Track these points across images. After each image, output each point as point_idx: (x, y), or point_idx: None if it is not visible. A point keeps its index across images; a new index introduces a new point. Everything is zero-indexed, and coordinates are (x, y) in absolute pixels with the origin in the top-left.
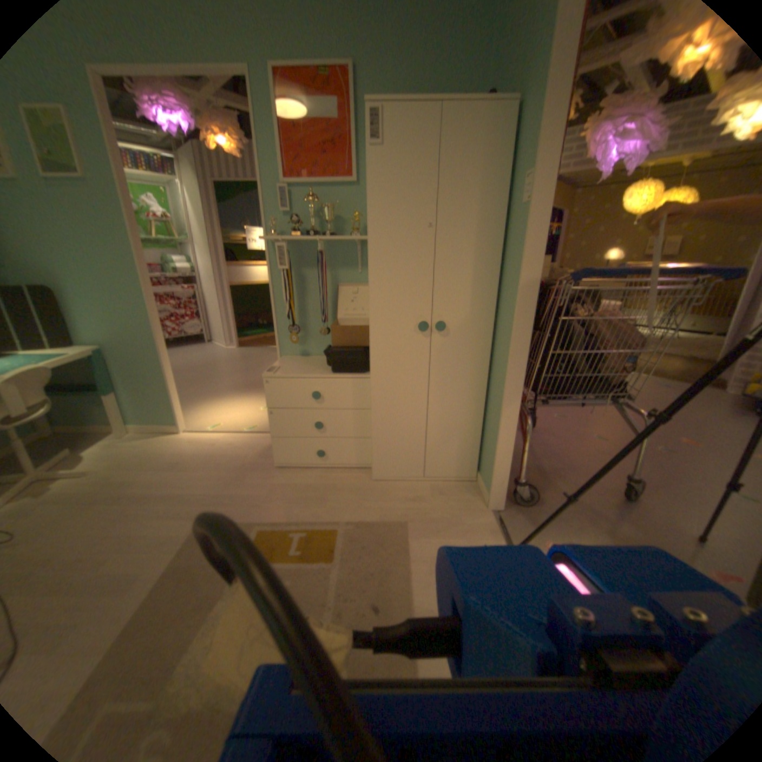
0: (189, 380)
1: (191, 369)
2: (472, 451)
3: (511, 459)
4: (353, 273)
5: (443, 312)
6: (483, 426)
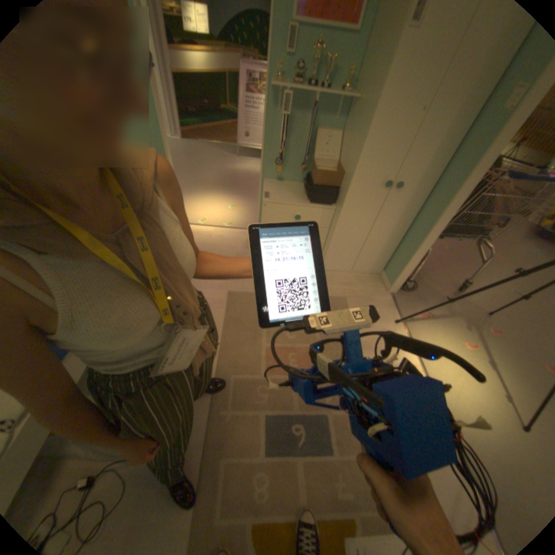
0: None
1: None
2: (385, 258)
3: (414, 269)
4: (332, 118)
5: (405, 174)
6: (398, 245)
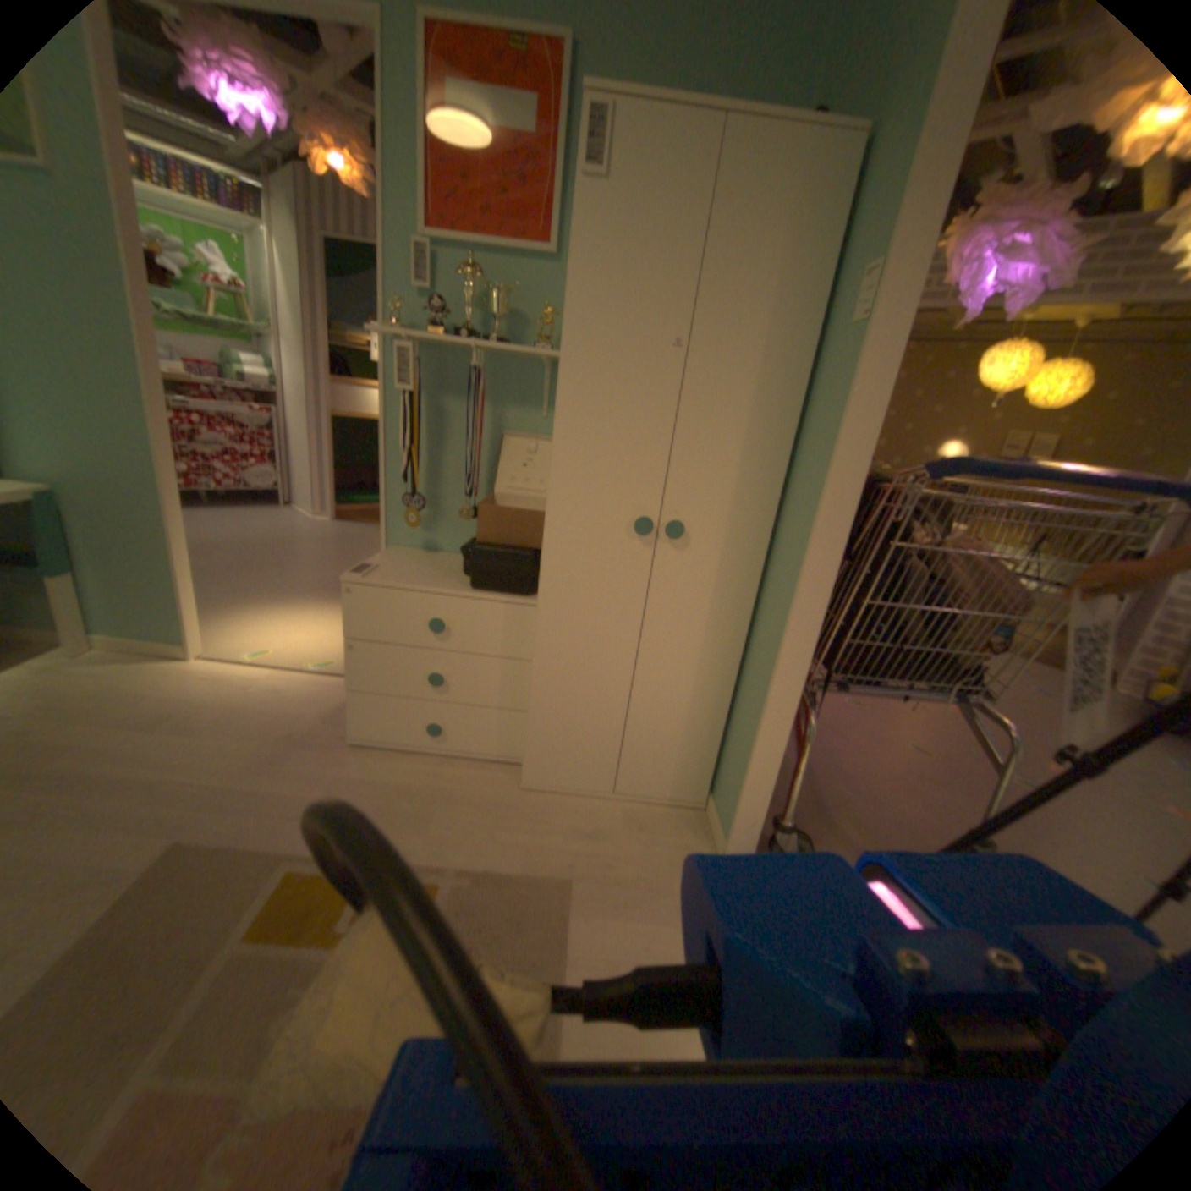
0: (234, 567)
1: (244, 548)
2: (705, 758)
3: (776, 786)
4: (533, 418)
5: (683, 506)
6: (730, 716)
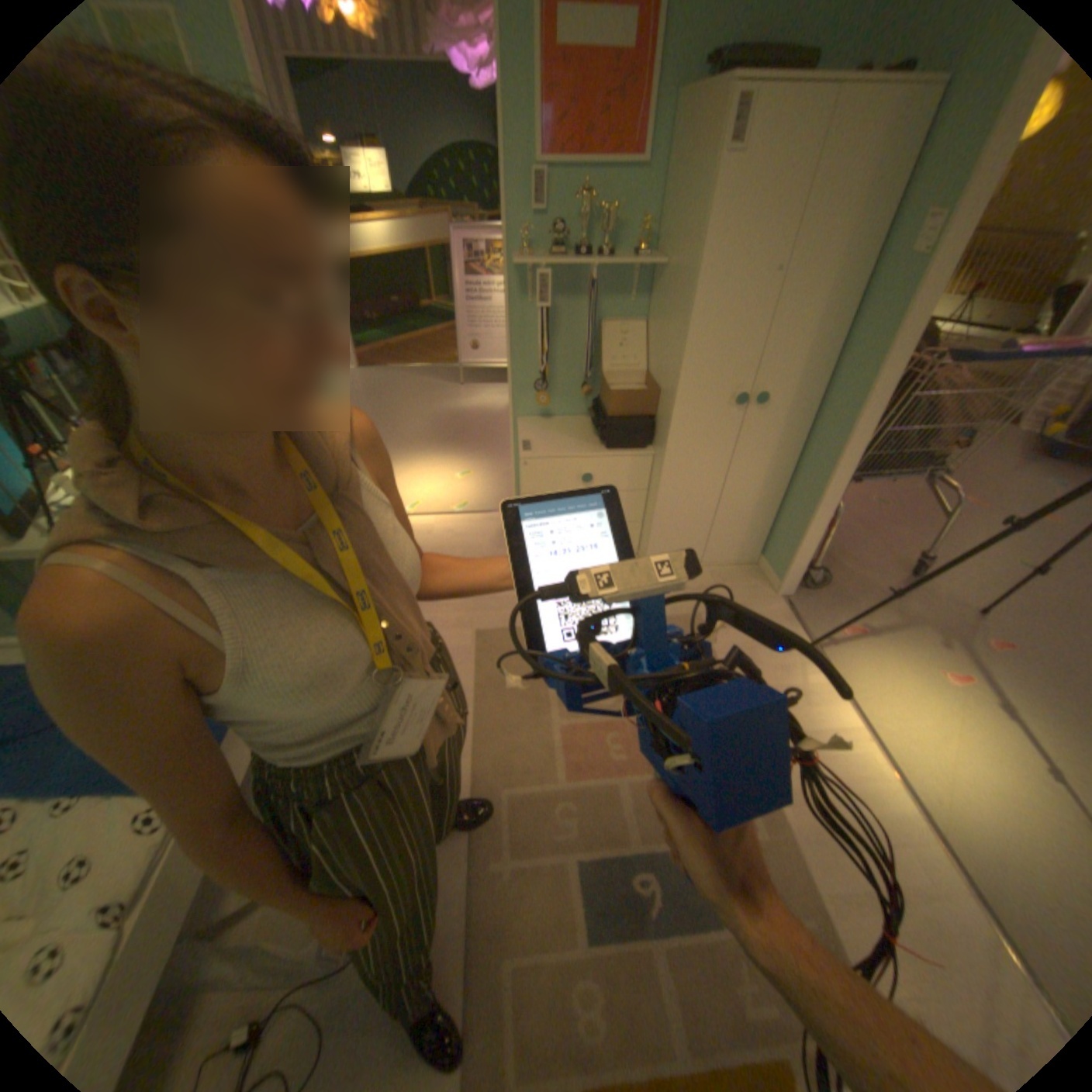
0: None
1: None
2: (761, 532)
3: (817, 545)
4: (623, 303)
5: (768, 379)
6: (780, 505)
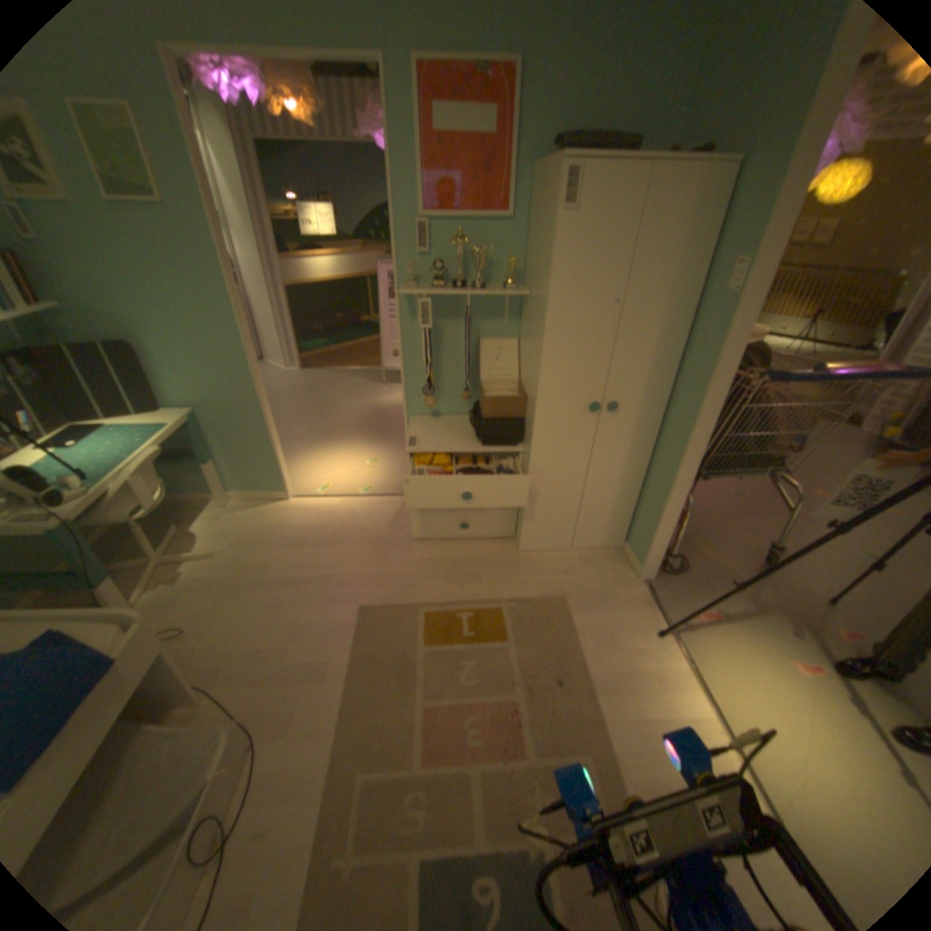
0: None
1: None
2: (624, 522)
3: (671, 536)
4: (498, 325)
5: (617, 391)
6: (638, 498)
